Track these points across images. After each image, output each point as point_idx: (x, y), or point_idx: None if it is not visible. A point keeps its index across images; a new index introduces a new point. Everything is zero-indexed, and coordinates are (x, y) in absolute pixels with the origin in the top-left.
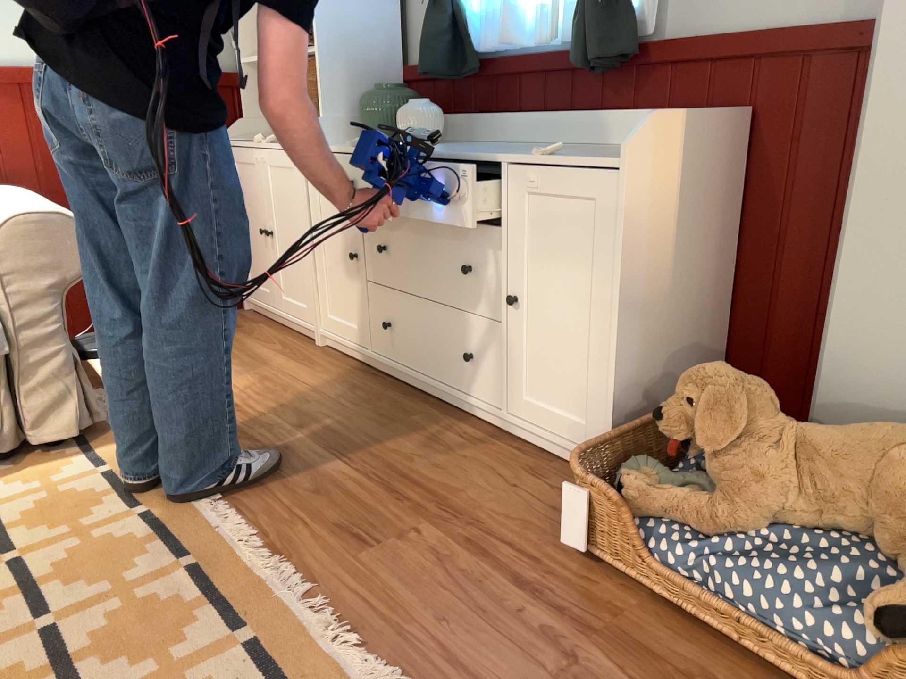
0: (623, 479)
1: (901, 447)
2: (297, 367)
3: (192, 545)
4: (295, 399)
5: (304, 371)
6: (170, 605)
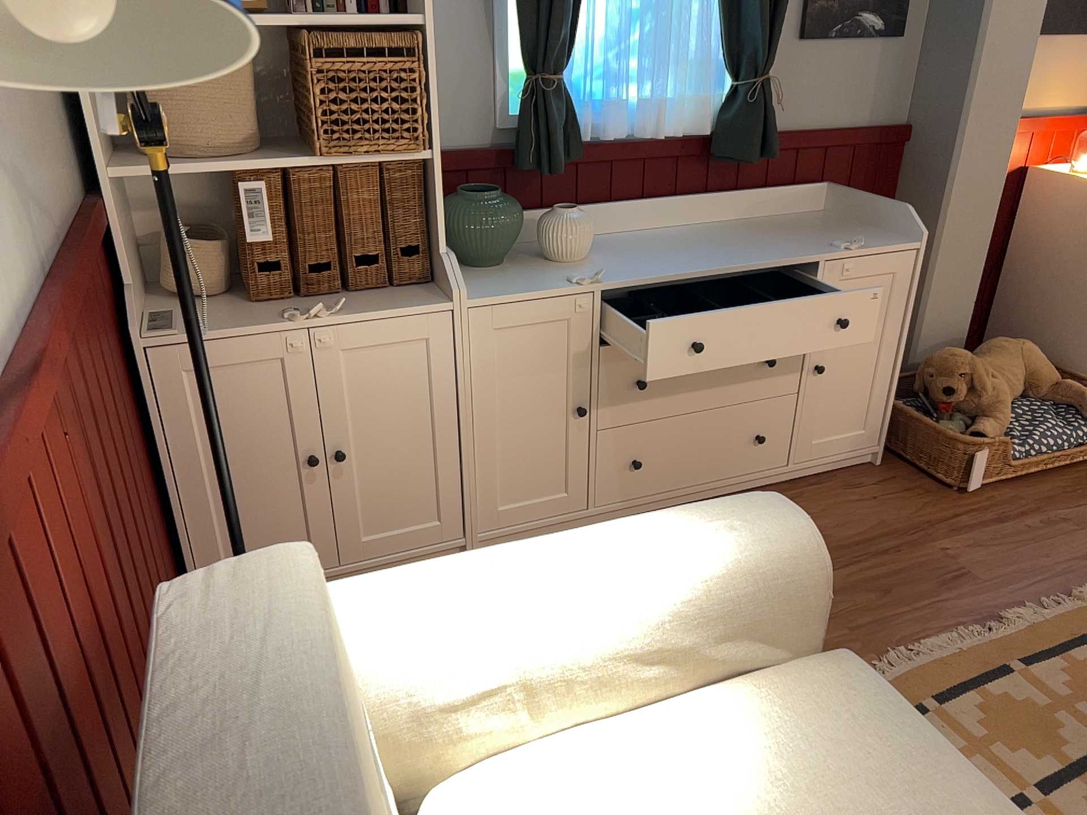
0: (981, 434)
1: (1023, 350)
2: None
3: (989, 668)
4: None
5: None
6: (1075, 678)
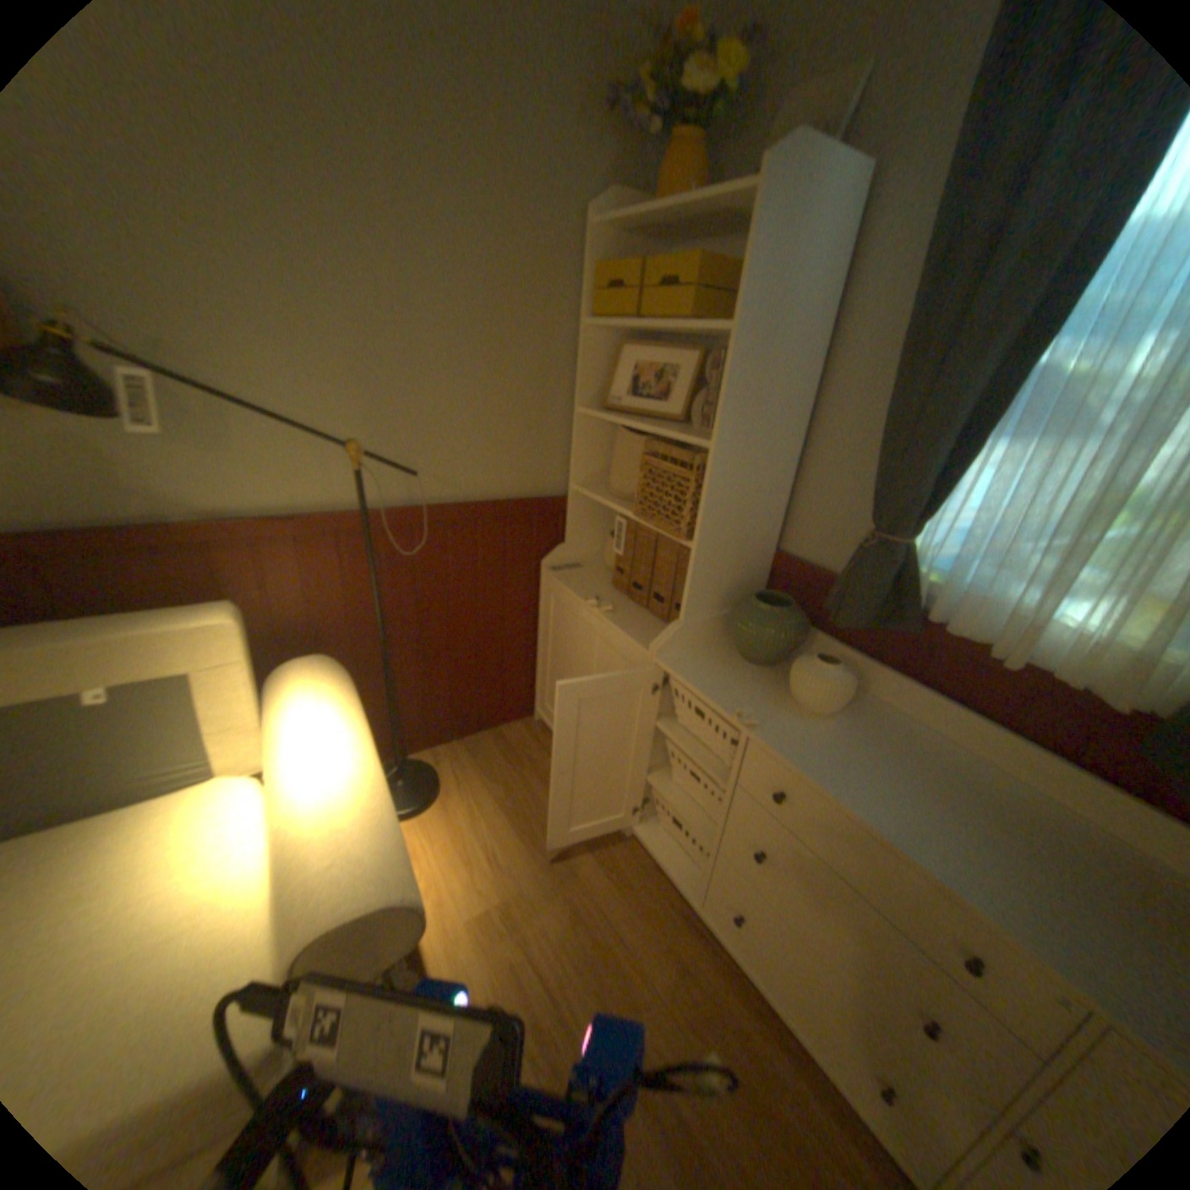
0: None
1: None
2: (612, 892)
3: None
4: (624, 997)
5: (621, 905)
6: None
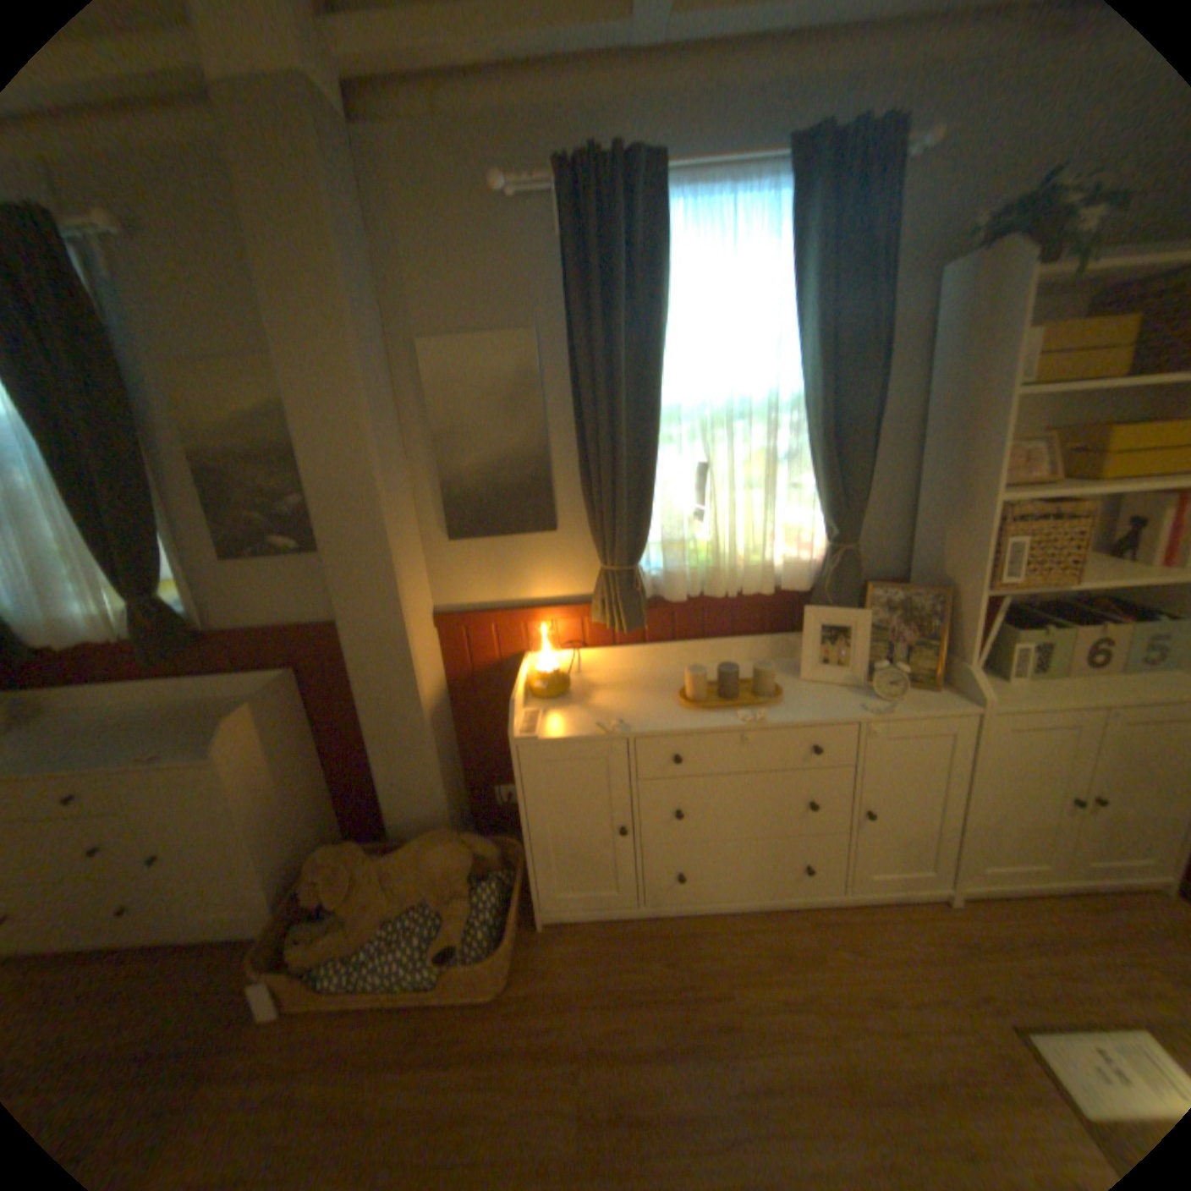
0: (286, 958)
1: (424, 855)
2: None
3: None
4: None
5: None
6: None
